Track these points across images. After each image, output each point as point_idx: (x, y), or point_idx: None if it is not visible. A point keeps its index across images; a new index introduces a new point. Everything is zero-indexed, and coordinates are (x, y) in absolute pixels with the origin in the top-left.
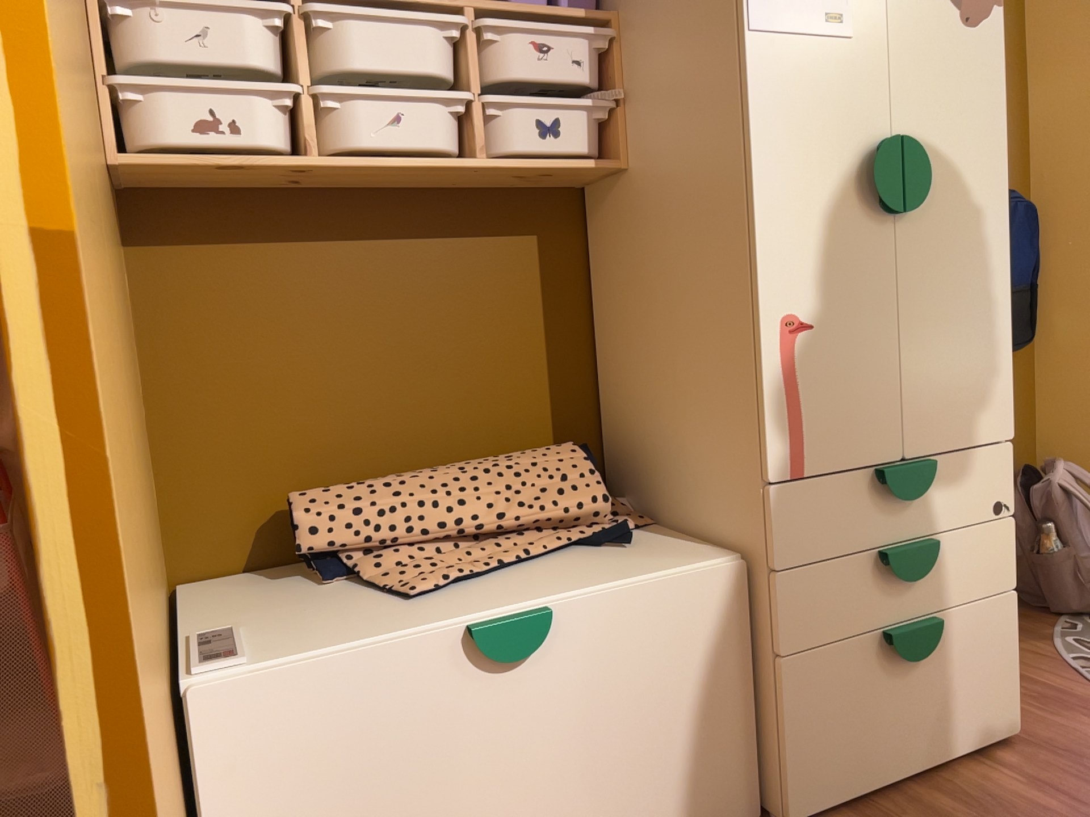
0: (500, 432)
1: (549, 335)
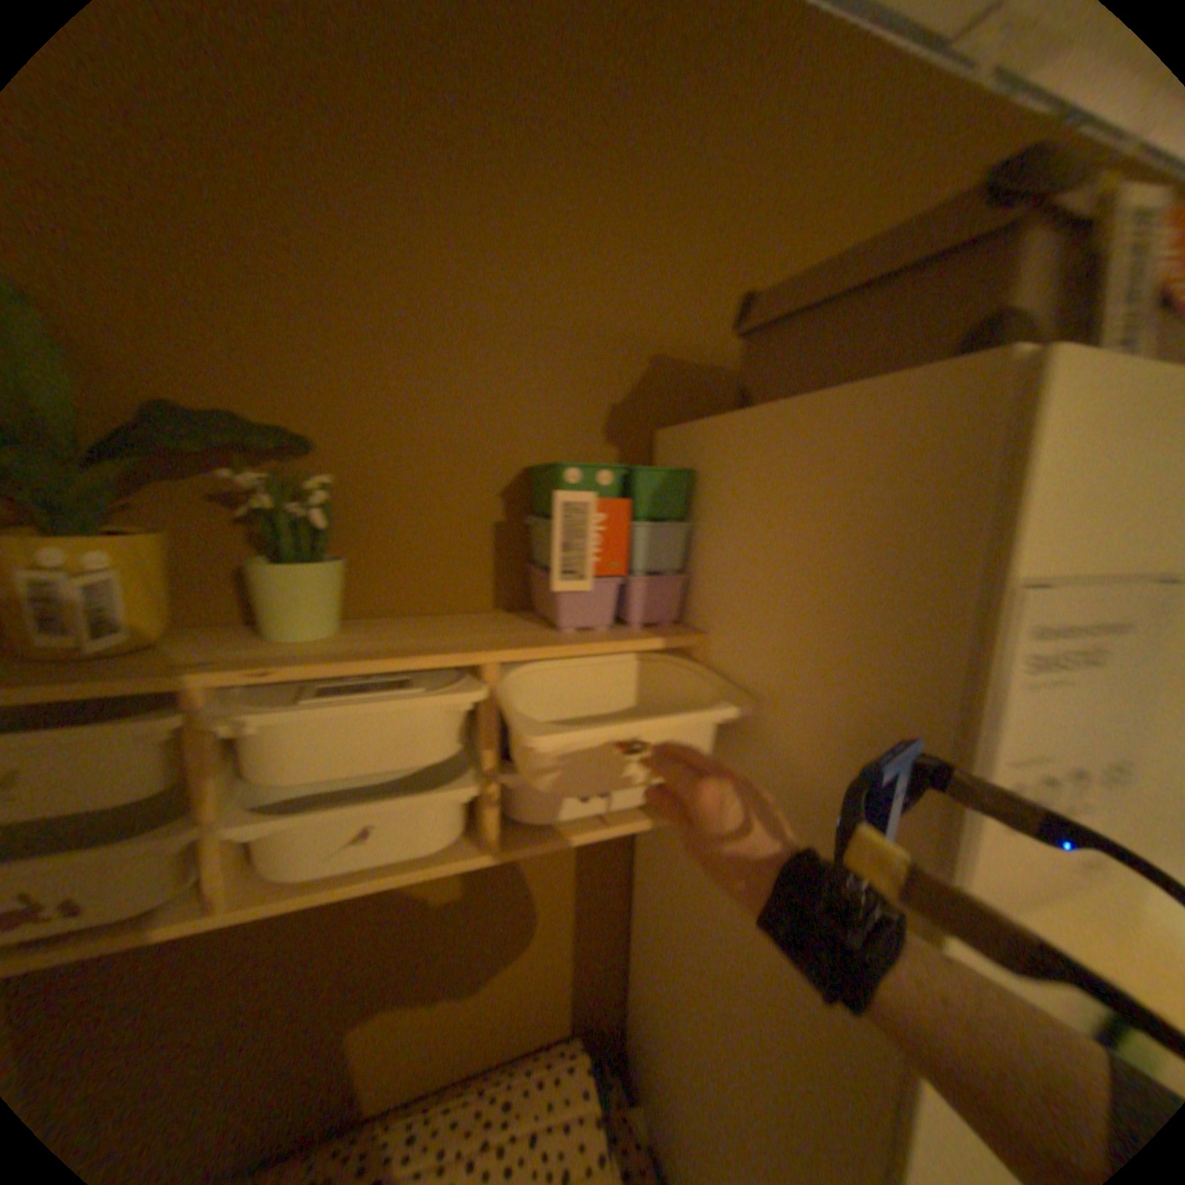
0: (507, 1028)
1: (577, 919)
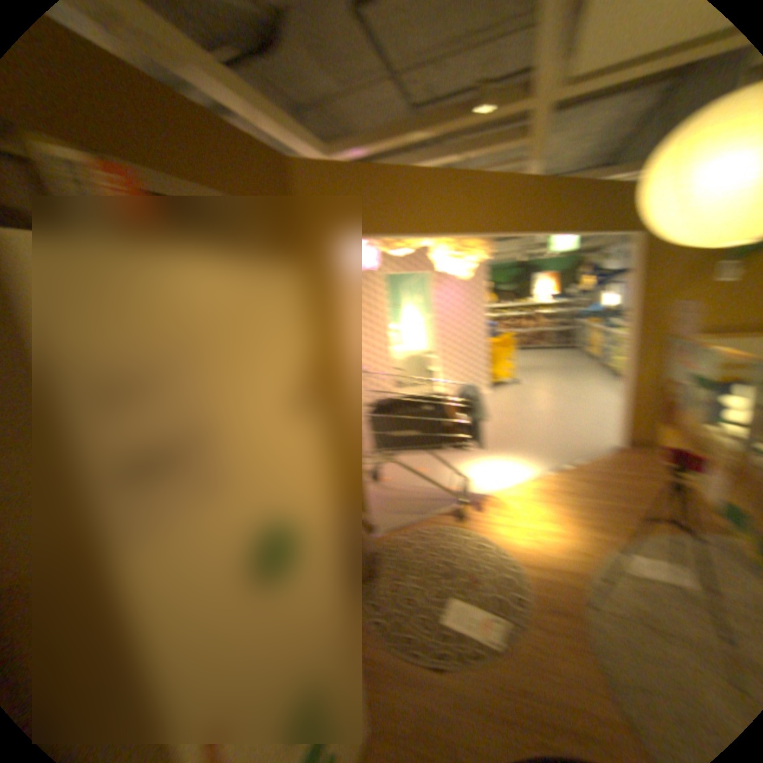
0: None
1: None
